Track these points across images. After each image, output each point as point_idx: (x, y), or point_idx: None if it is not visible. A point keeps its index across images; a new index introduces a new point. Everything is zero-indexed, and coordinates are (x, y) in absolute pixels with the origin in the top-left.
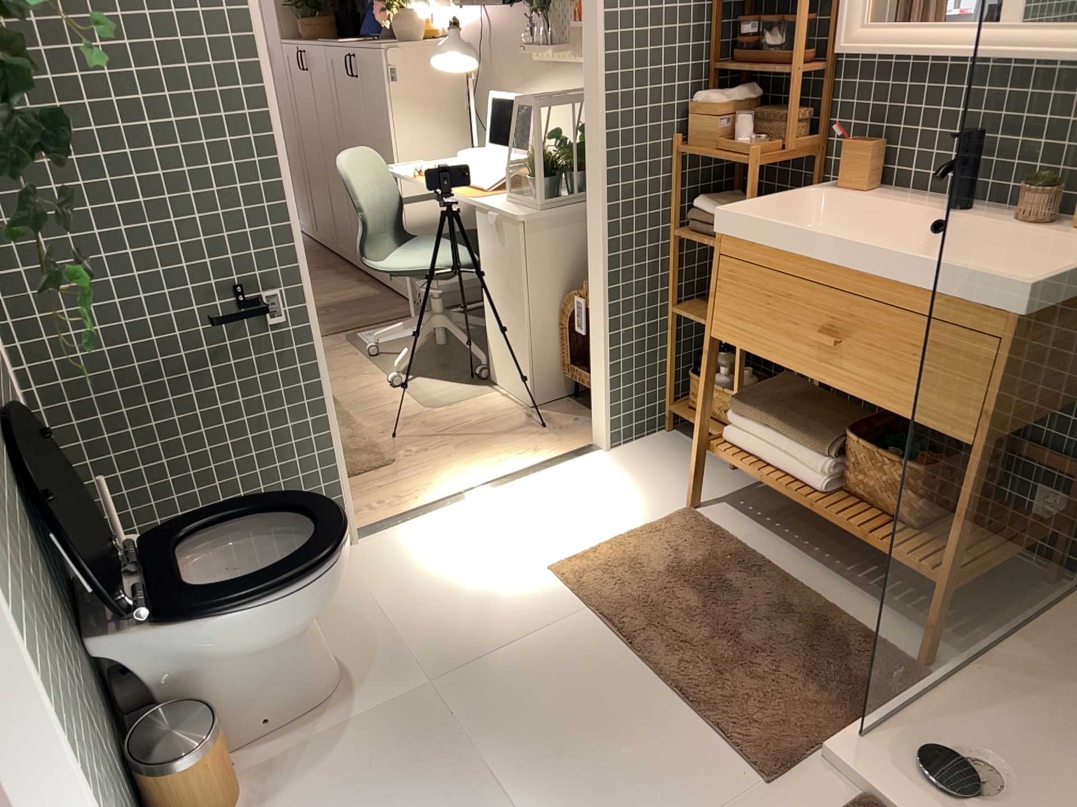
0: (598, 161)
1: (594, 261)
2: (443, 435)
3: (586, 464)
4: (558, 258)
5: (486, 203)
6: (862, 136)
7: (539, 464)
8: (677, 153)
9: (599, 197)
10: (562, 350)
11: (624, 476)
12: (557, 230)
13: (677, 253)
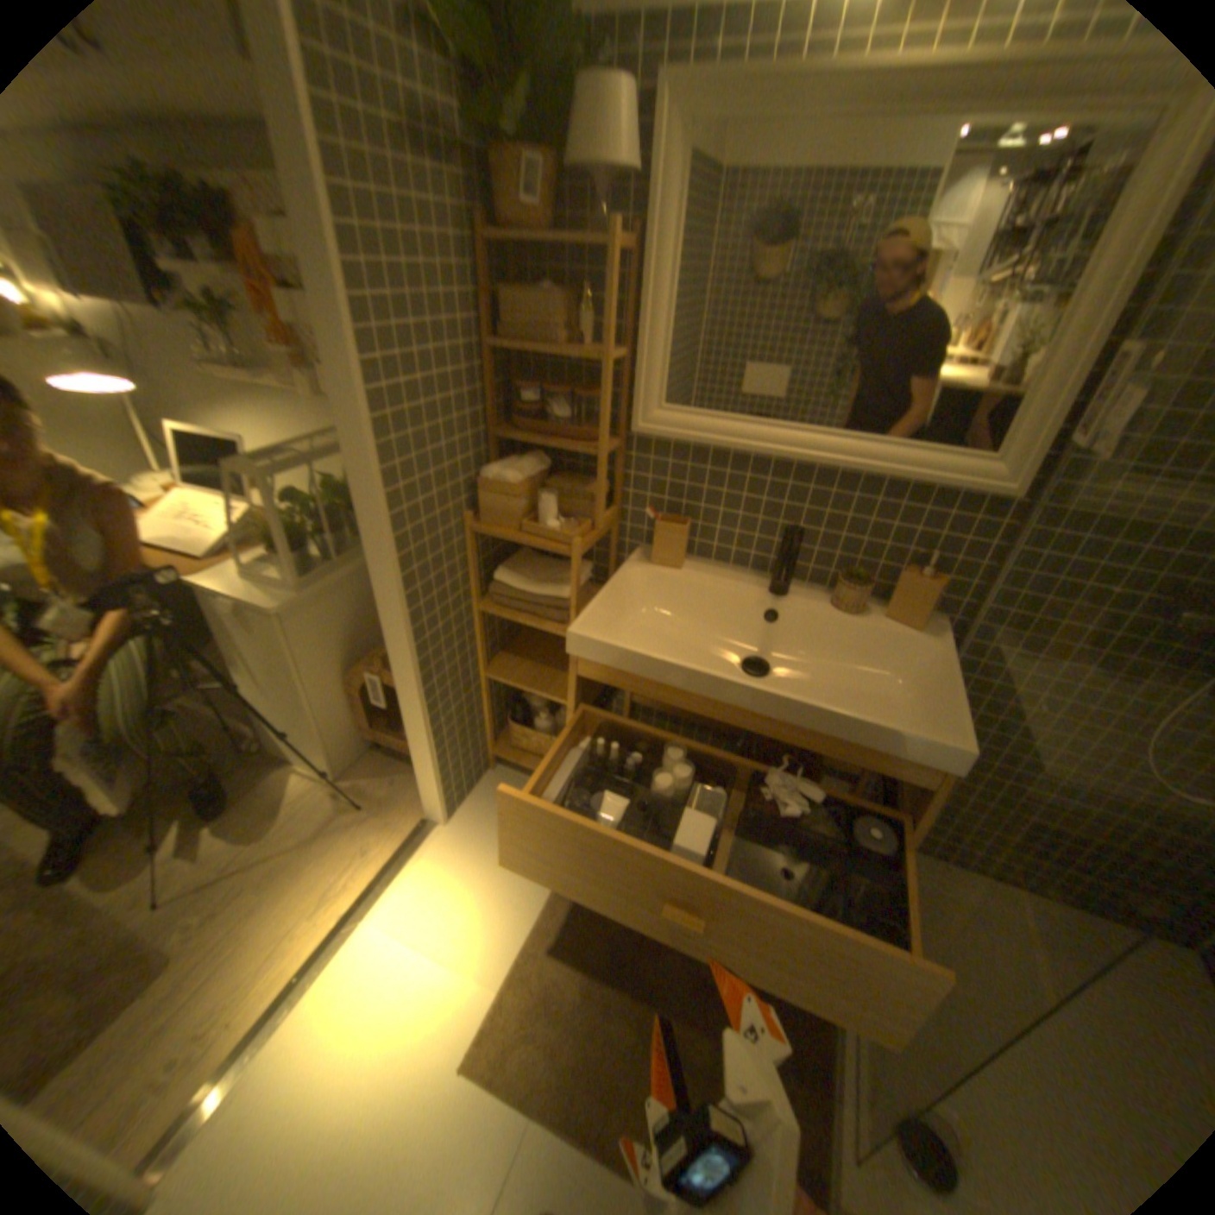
0: (387, 568)
1: (400, 668)
2: (231, 875)
3: (430, 856)
4: (329, 633)
5: (208, 586)
6: (661, 506)
7: (375, 877)
8: (473, 533)
9: (395, 606)
10: (355, 716)
11: (477, 858)
12: (320, 604)
13: (485, 627)
